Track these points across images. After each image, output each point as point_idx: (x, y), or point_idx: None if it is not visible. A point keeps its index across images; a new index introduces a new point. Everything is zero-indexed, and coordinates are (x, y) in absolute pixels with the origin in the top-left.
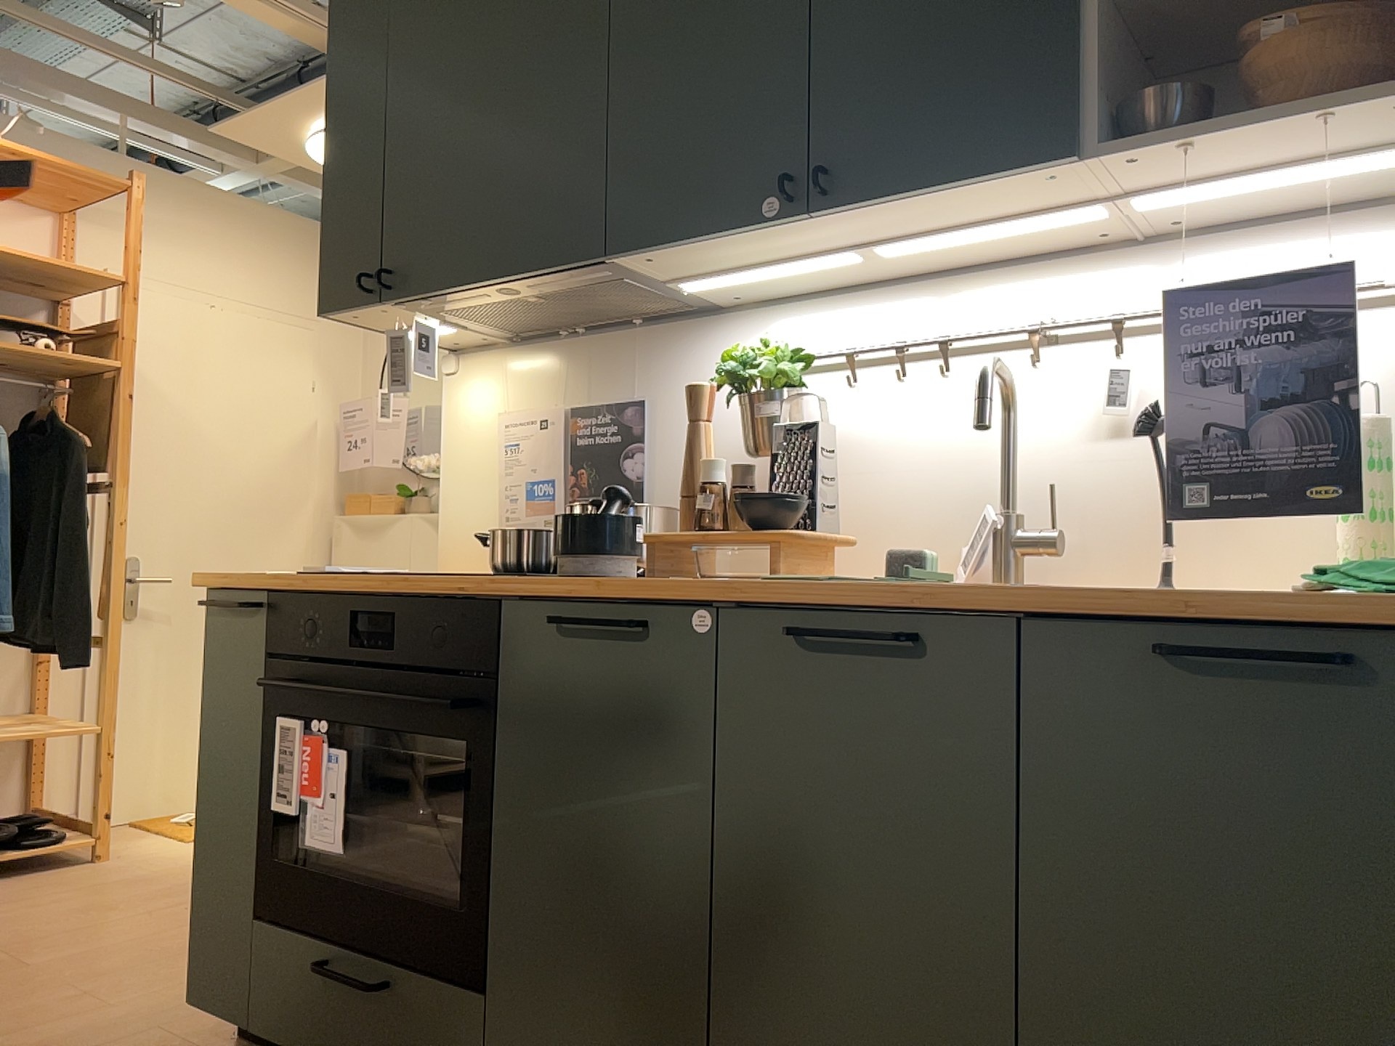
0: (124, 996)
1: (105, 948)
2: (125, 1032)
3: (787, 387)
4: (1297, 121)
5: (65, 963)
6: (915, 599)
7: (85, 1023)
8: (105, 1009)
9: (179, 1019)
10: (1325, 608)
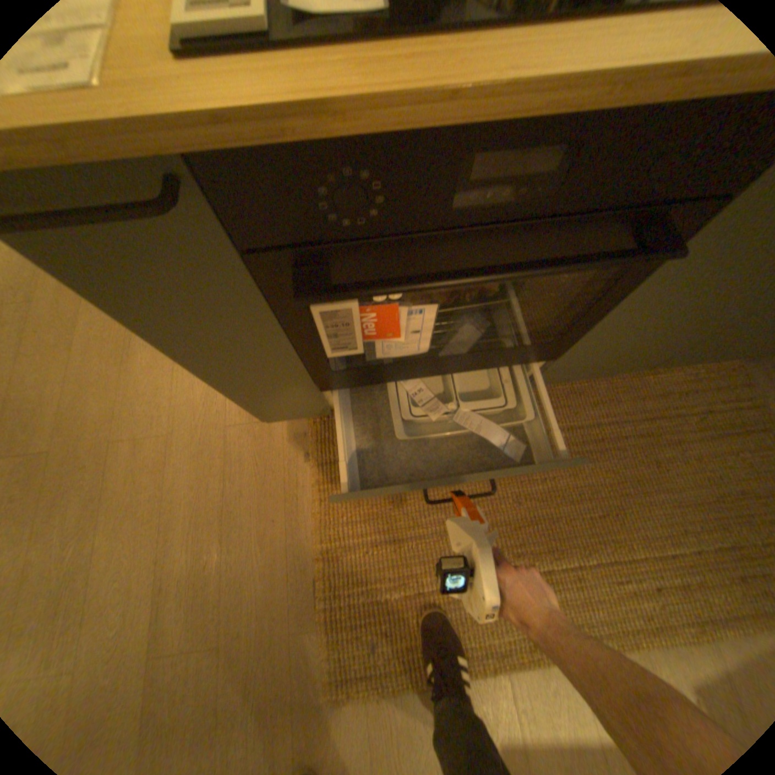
0: (157, 421)
1: (61, 400)
2: (212, 440)
3: None
4: None
5: (63, 430)
6: None
7: (178, 454)
8: (167, 437)
9: (220, 411)
10: None
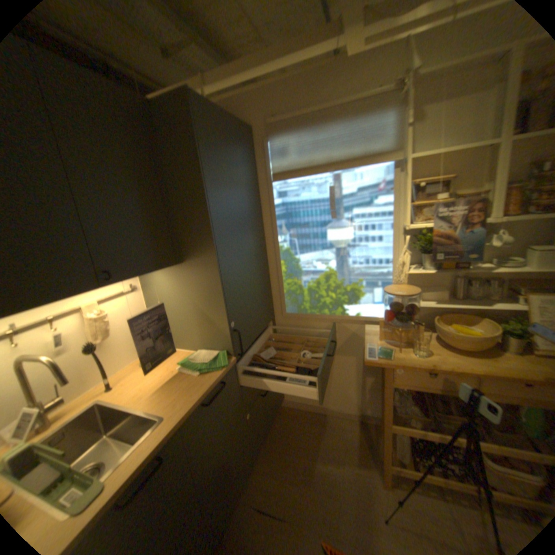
0: None
1: None
2: None
3: None
4: (148, 271)
5: None
6: (155, 450)
7: None
8: None
9: None
10: (220, 378)
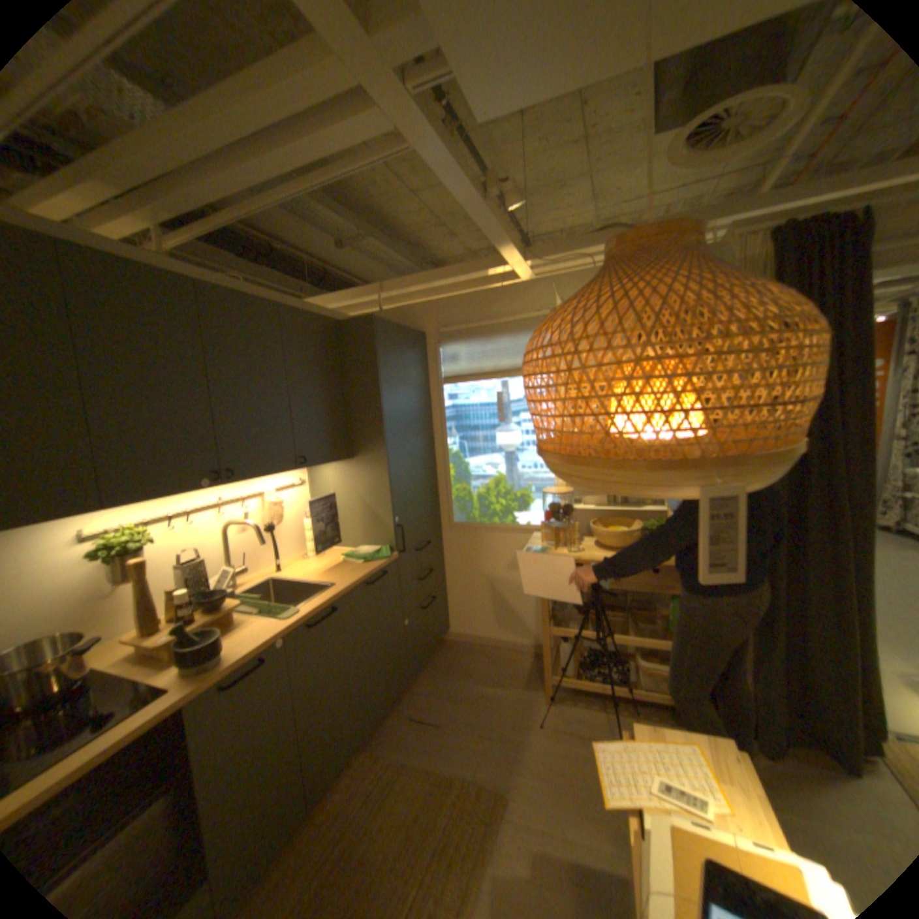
0: None
1: None
2: None
3: (137, 547)
4: (326, 464)
5: None
6: (332, 600)
7: None
8: None
9: None
10: (382, 566)
